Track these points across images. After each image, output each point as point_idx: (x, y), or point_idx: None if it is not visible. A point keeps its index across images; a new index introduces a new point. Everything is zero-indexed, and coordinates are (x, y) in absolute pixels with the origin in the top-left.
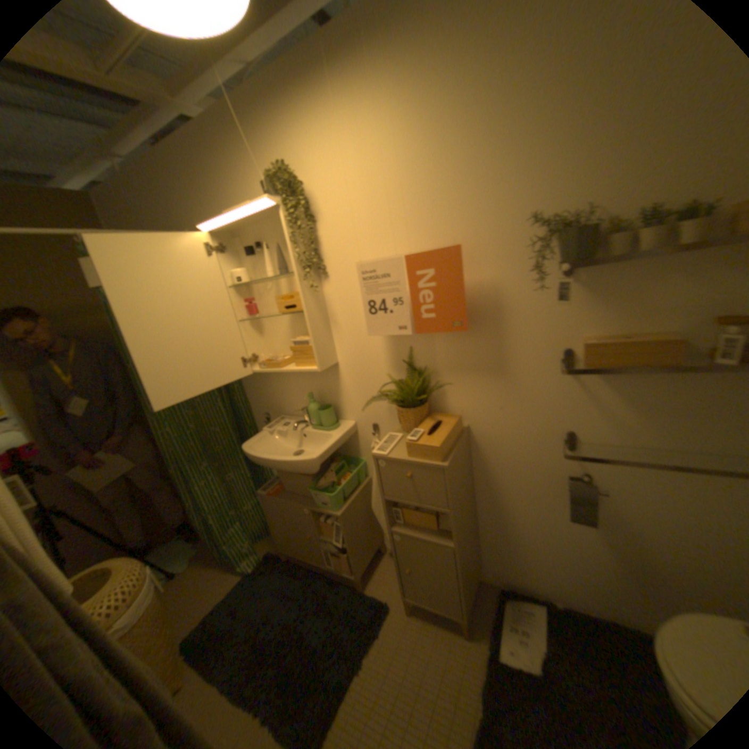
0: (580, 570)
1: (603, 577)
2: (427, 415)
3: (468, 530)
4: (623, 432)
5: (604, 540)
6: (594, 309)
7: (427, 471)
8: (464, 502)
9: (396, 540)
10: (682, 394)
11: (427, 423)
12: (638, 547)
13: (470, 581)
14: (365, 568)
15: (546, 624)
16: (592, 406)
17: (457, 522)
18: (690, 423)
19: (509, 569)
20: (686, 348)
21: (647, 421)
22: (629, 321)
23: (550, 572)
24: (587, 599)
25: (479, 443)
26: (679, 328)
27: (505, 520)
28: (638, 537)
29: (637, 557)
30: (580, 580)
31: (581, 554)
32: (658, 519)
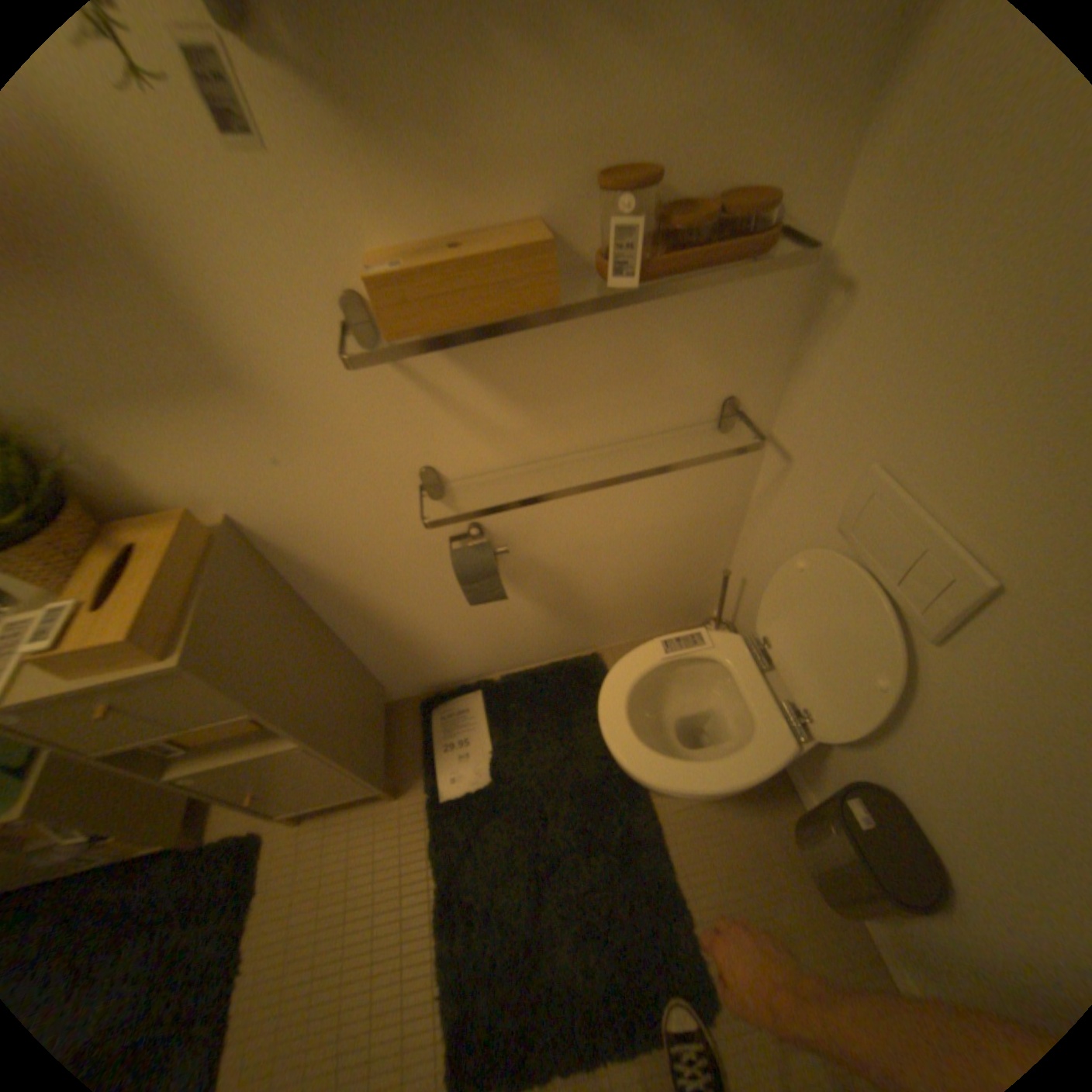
0: (504, 633)
1: (530, 628)
2: (91, 534)
3: (322, 685)
4: (502, 443)
5: (520, 592)
6: (359, 159)
7: (137, 686)
8: (289, 657)
9: (186, 785)
10: (570, 353)
11: (87, 567)
12: (558, 582)
13: (364, 738)
14: (179, 812)
15: (483, 713)
16: (441, 409)
17: (282, 712)
18: (588, 400)
19: (420, 673)
20: (561, 253)
21: (531, 413)
22: (447, 194)
23: (471, 652)
24: (521, 654)
25: (270, 537)
26: (543, 205)
27: (384, 625)
28: (557, 571)
29: (560, 592)
30: (508, 642)
31: (499, 617)
32: (574, 543)
